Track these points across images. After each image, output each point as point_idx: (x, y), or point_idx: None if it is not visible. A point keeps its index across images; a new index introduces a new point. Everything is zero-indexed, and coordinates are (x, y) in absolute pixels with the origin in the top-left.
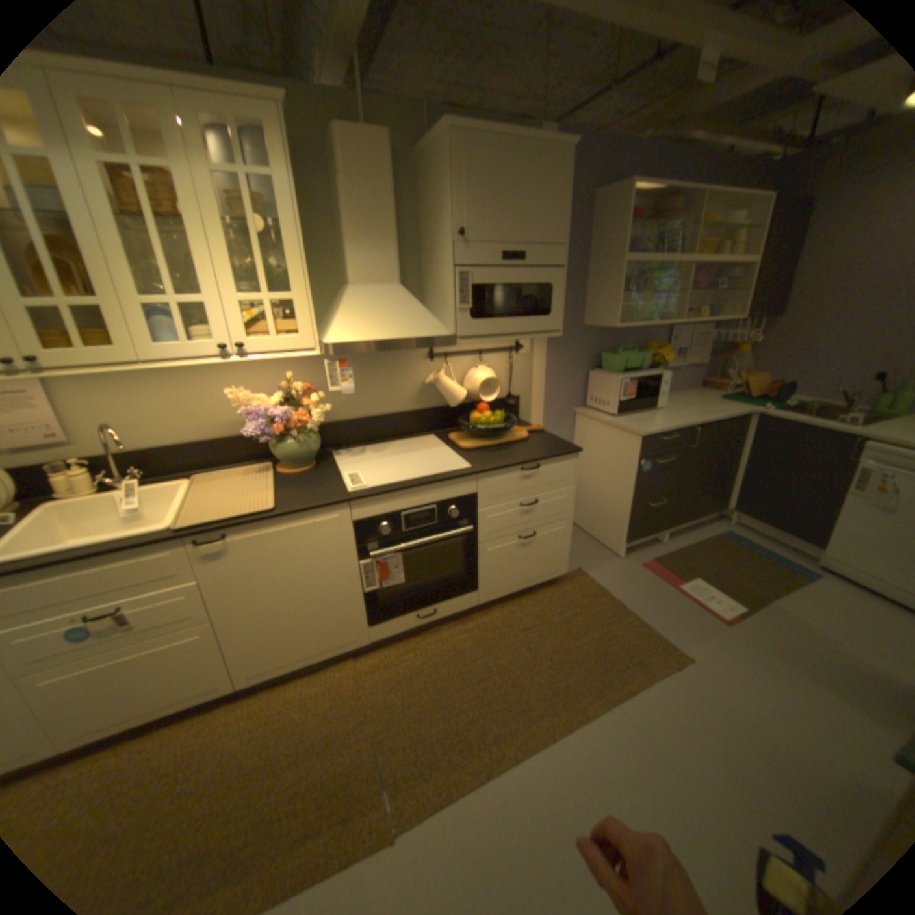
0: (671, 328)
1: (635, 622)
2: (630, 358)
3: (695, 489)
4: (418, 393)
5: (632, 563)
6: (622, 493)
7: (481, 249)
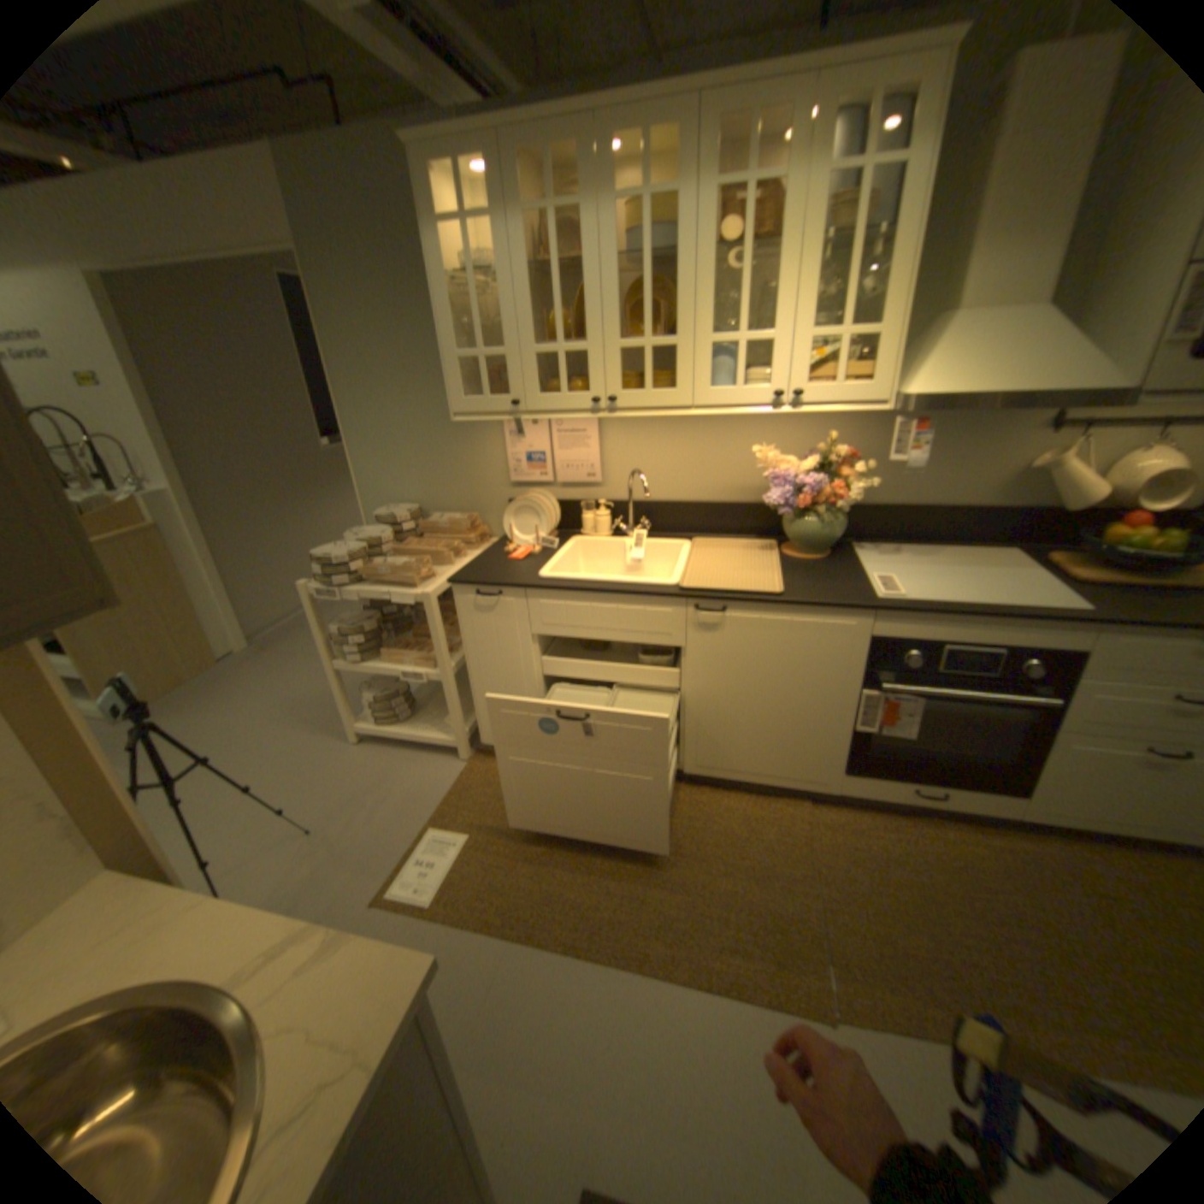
0: None
1: None
2: None
3: None
4: (1012, 480)
5: None
6: None
7: None
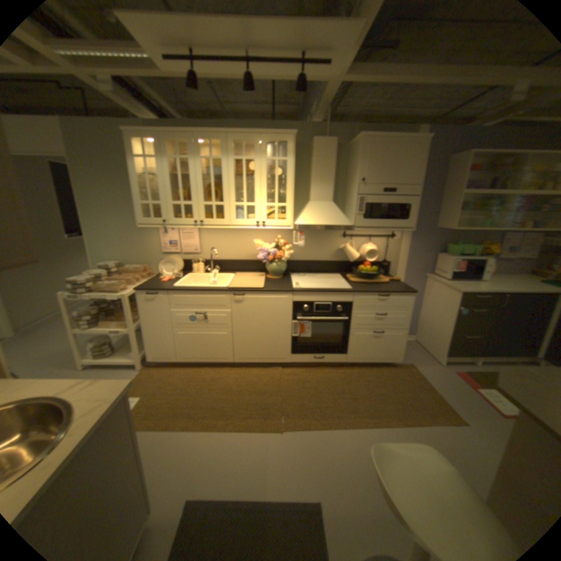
0: (504, 233)
1: (437, 397)
2: (465, 248)
3: (505, 335)
4: (334, 252)
5: (450, 371)
6: (447, 326)
7: (372, 187)
